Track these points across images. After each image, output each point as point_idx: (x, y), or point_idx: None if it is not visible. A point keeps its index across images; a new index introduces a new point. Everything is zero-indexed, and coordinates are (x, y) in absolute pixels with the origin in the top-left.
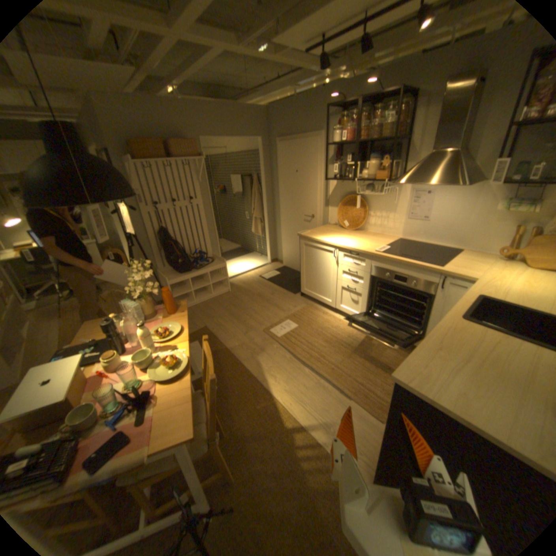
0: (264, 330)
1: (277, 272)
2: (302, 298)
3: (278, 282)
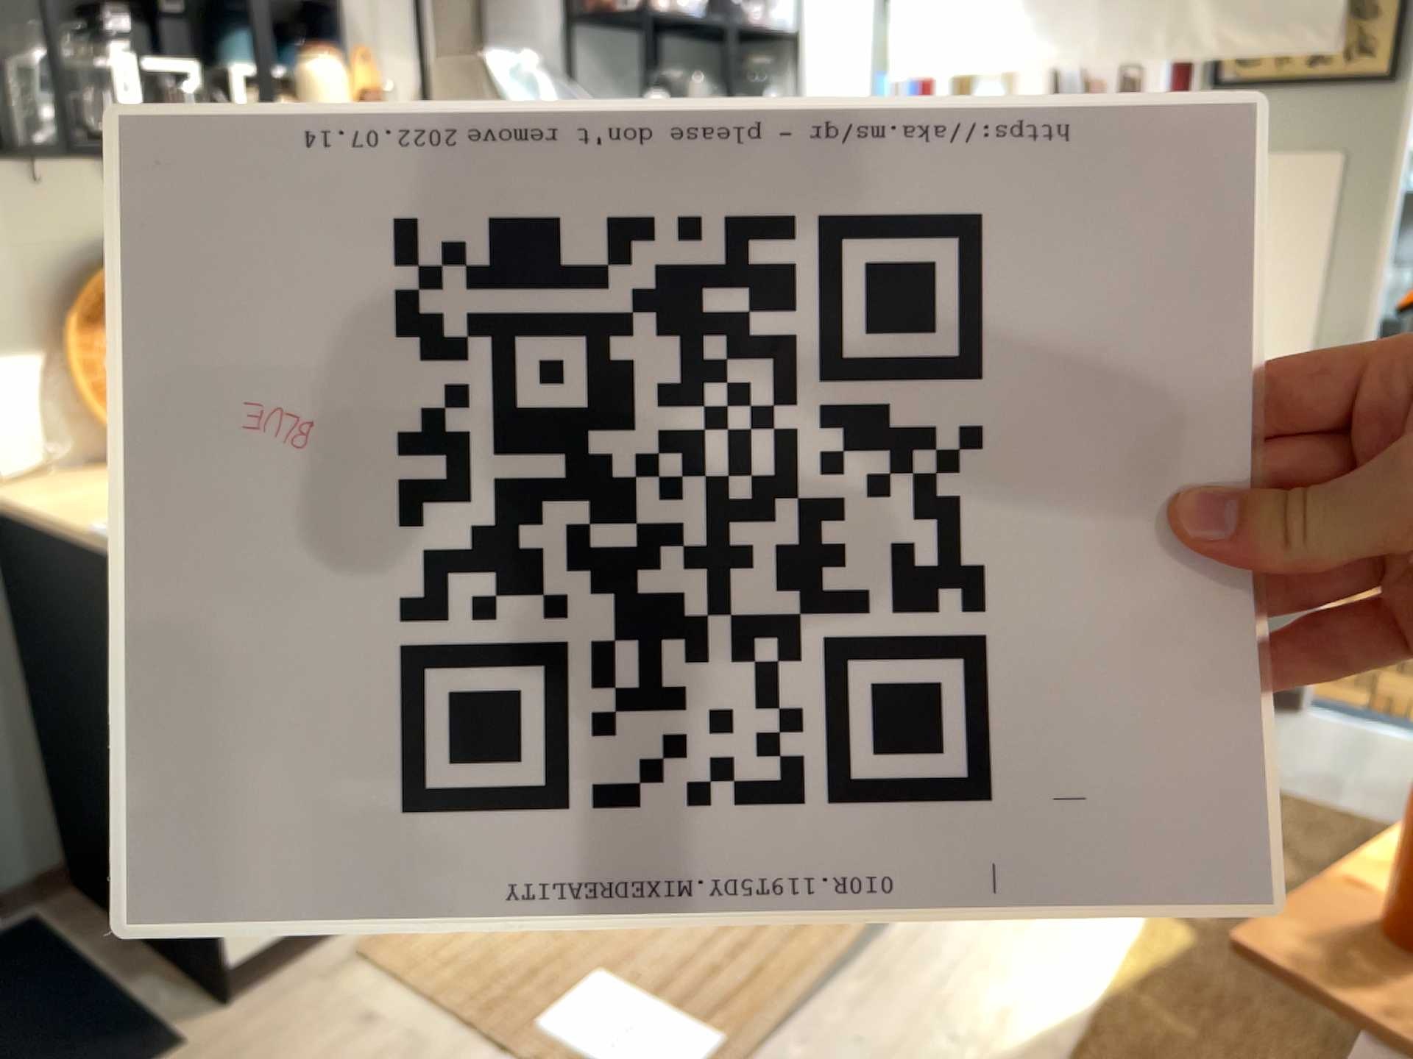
0: None
1: None
2: (258, 997)
3: None
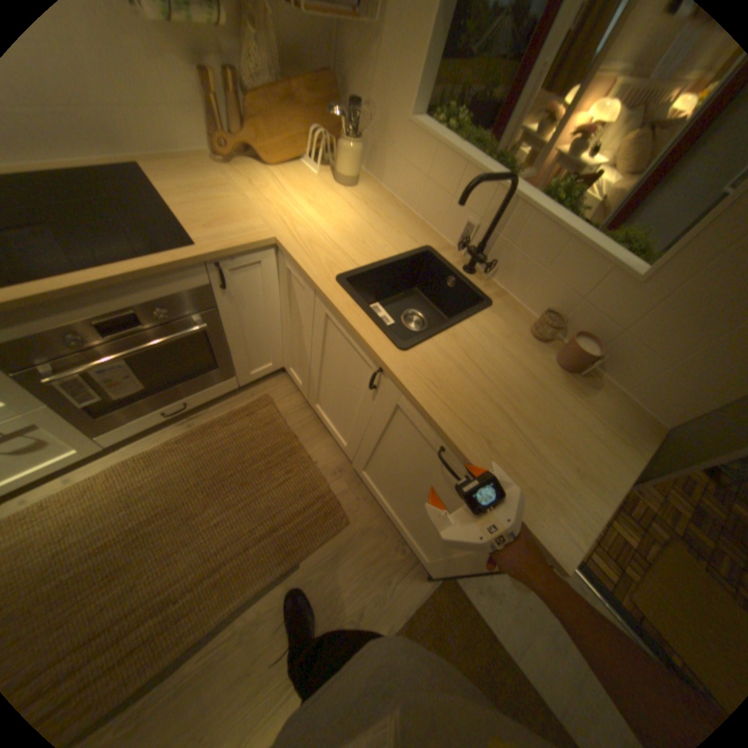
0: None
1: None
2: None
3: None
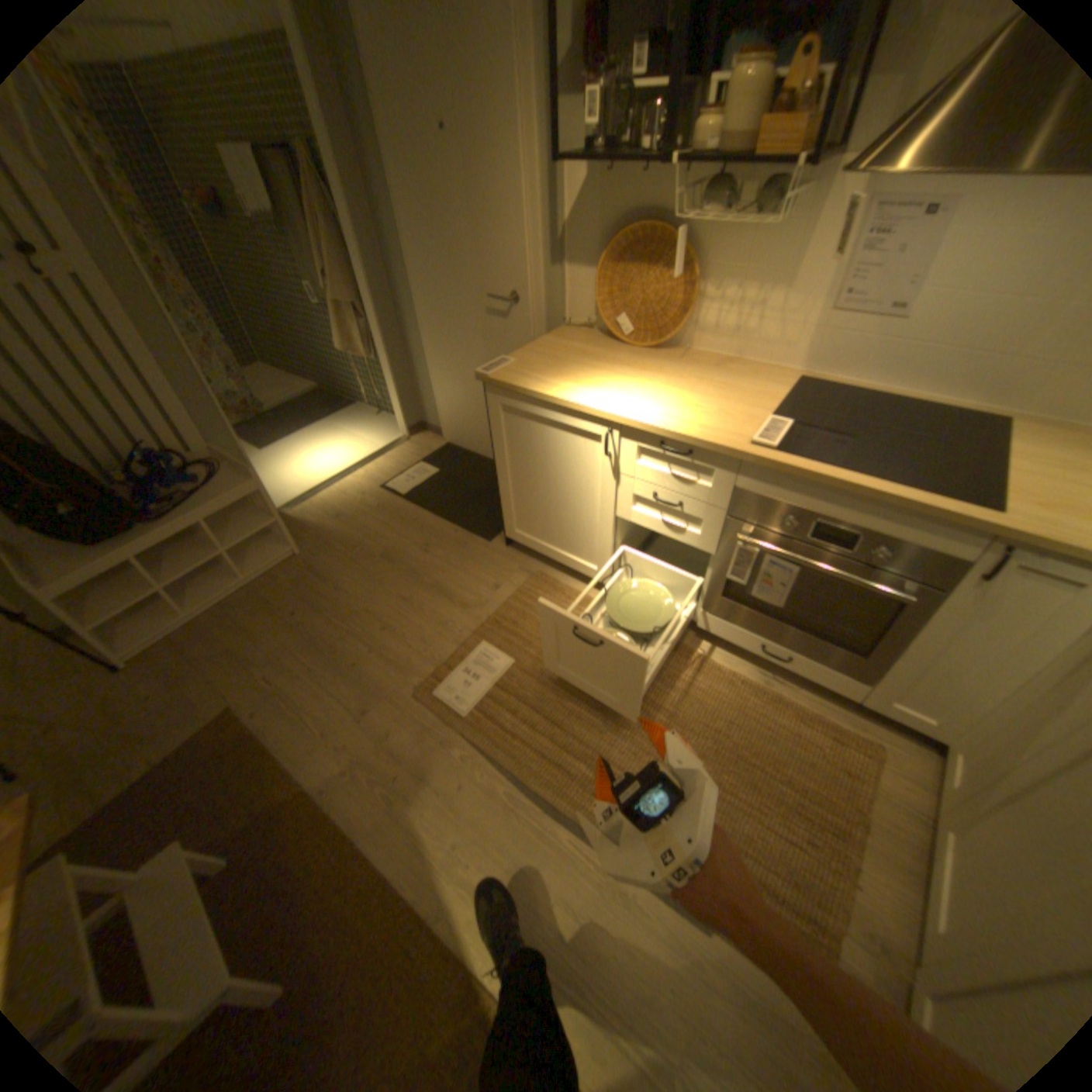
0: (420, 694)
1: (432, 468)
2: (512, 552)
3: (440, 502)
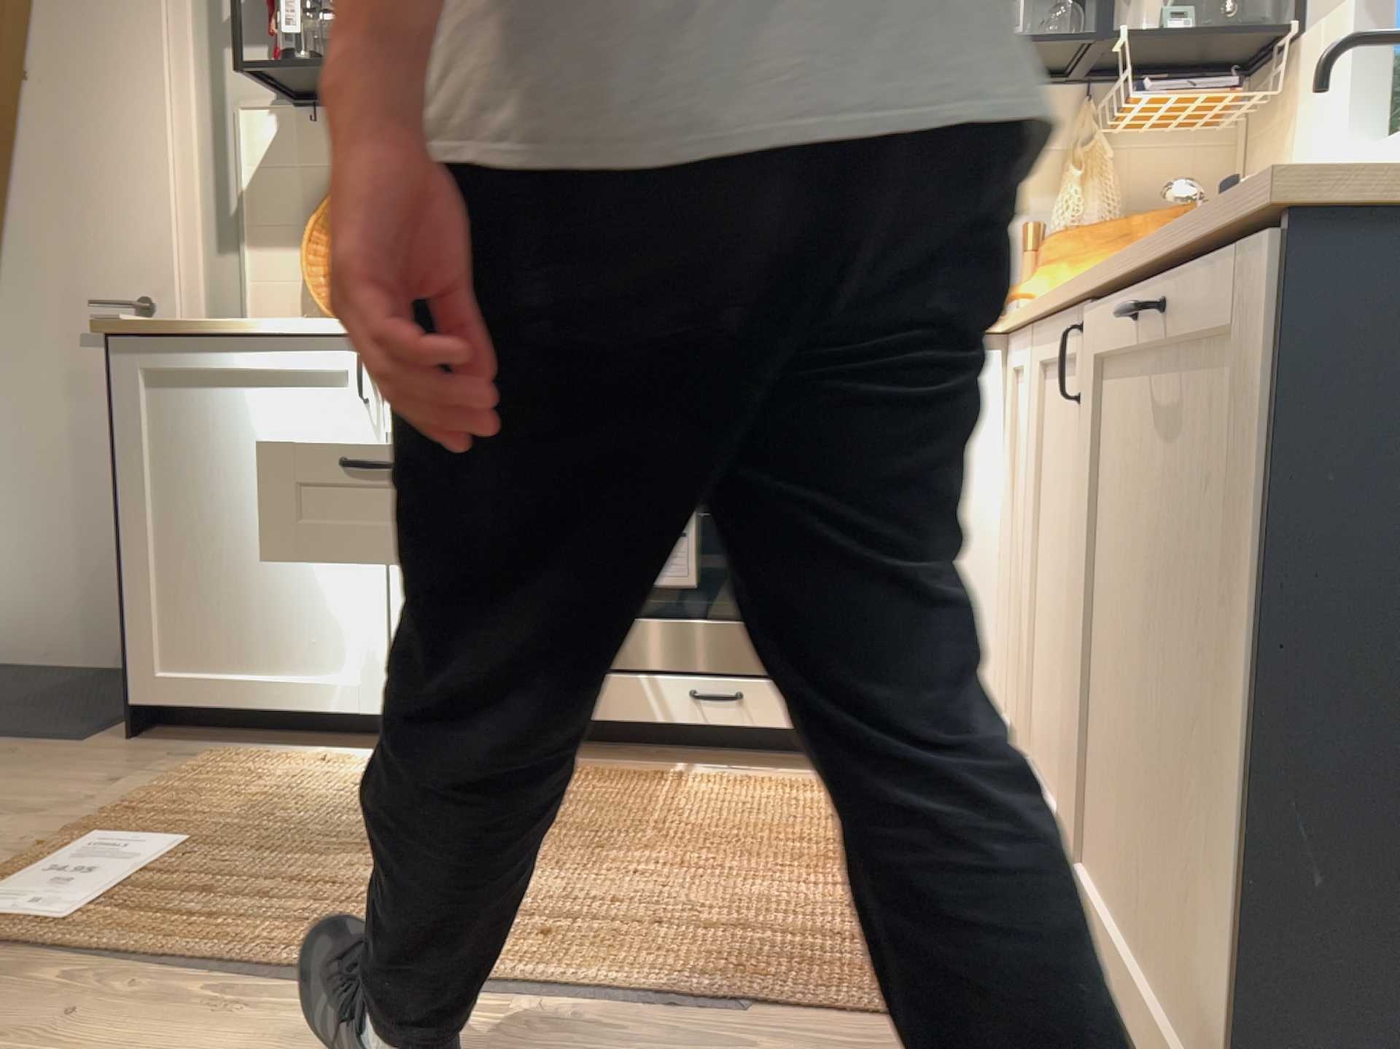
0: None
1: None
2: (145, 745)
3: None
